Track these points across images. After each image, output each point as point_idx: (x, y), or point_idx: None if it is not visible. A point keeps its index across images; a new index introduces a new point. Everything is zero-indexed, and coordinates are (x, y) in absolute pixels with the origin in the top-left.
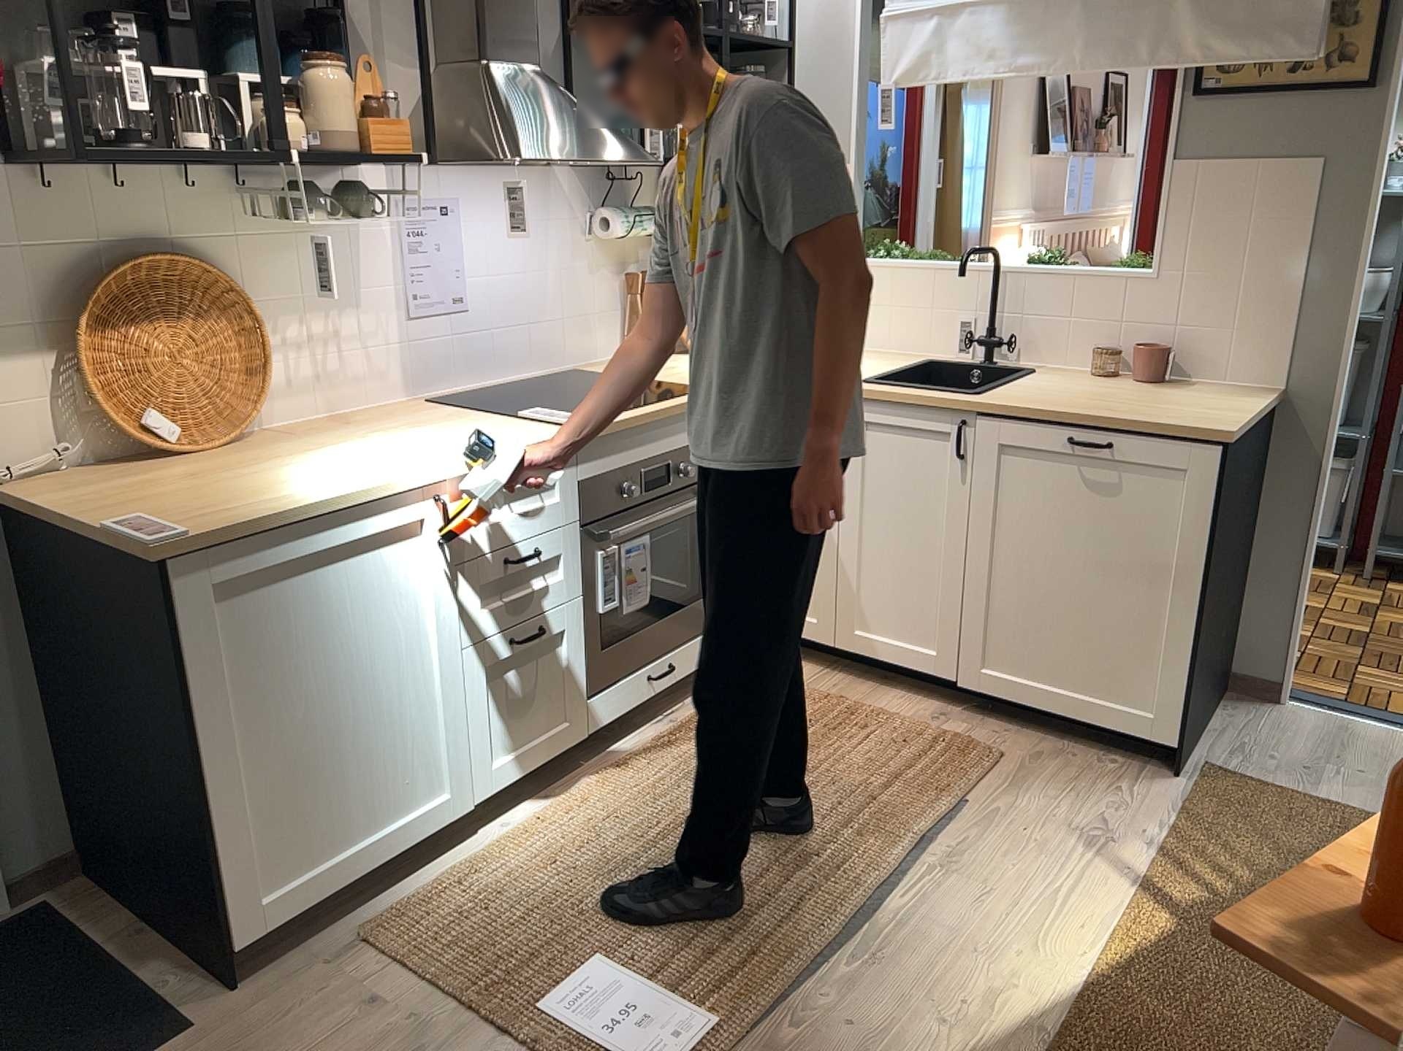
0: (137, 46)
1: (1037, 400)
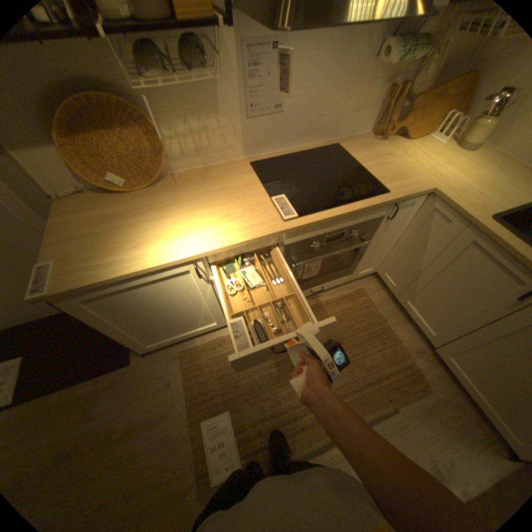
0: None
1: None
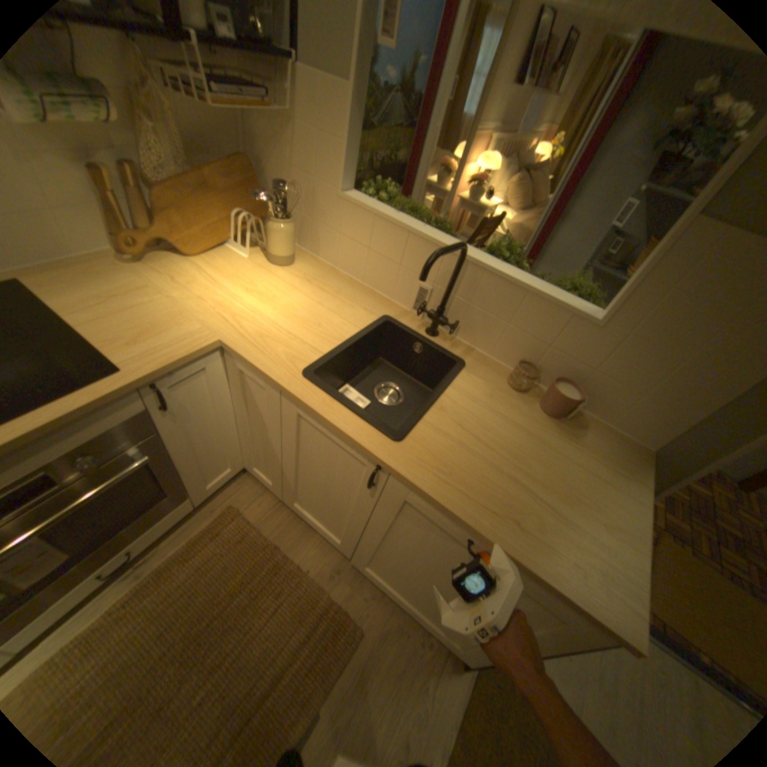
0: None
1: (453, 467)
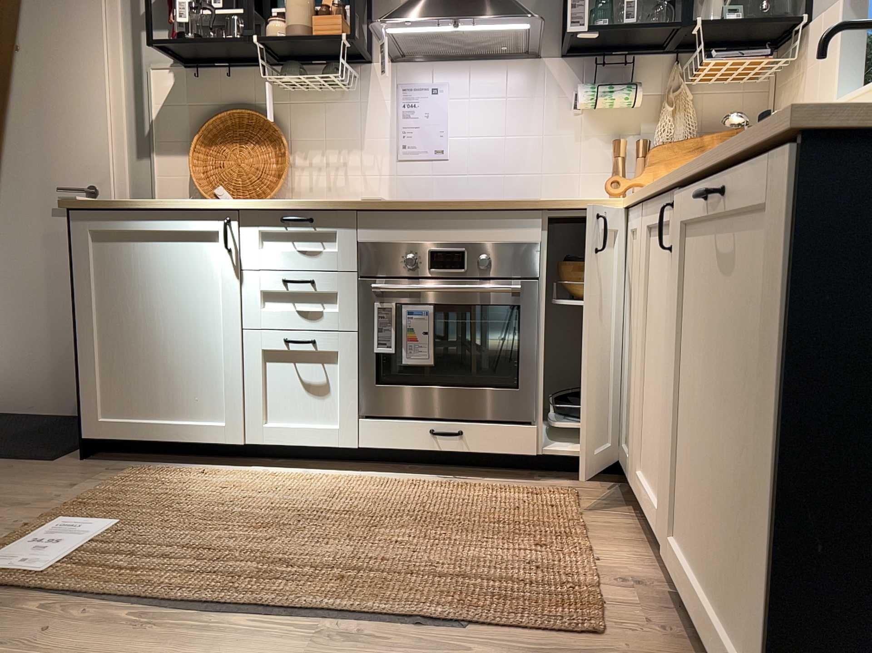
0: (220, 1)
1: None
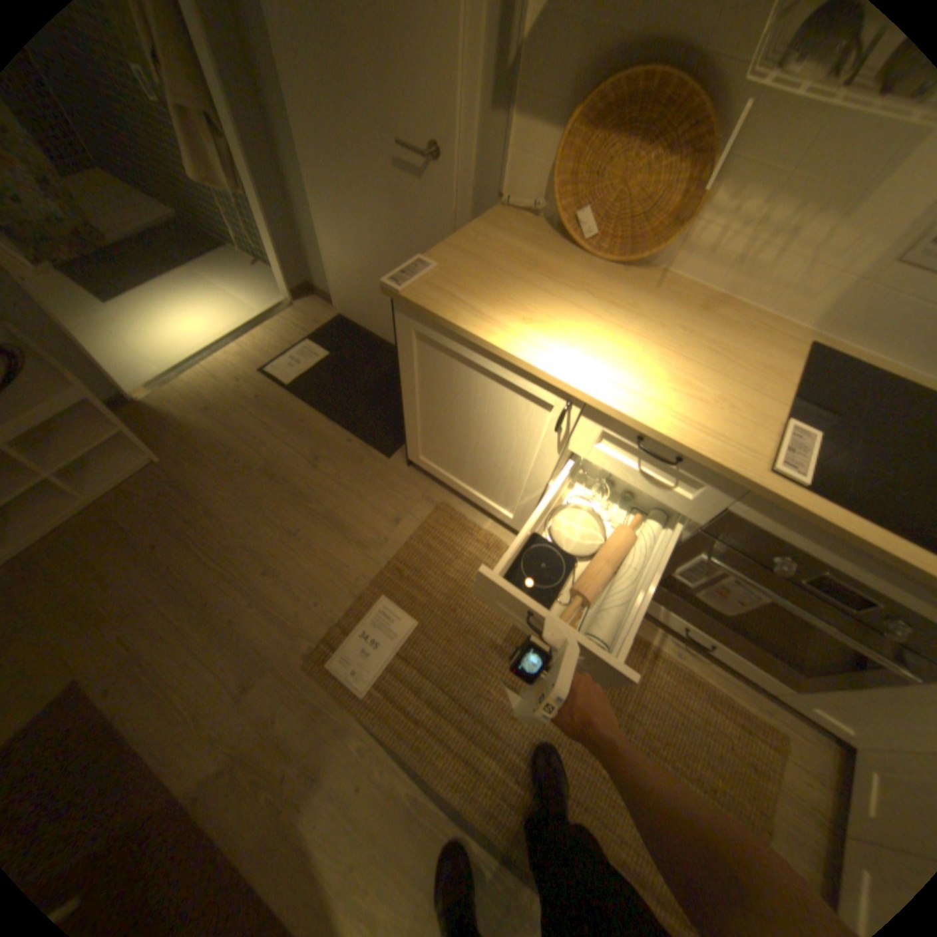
0: None
1: None
